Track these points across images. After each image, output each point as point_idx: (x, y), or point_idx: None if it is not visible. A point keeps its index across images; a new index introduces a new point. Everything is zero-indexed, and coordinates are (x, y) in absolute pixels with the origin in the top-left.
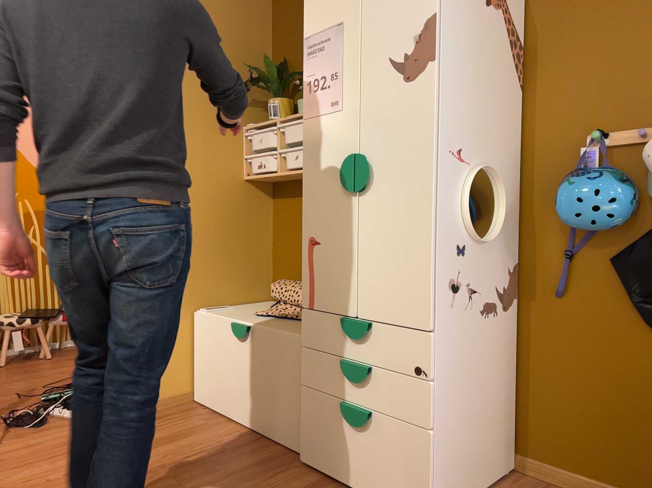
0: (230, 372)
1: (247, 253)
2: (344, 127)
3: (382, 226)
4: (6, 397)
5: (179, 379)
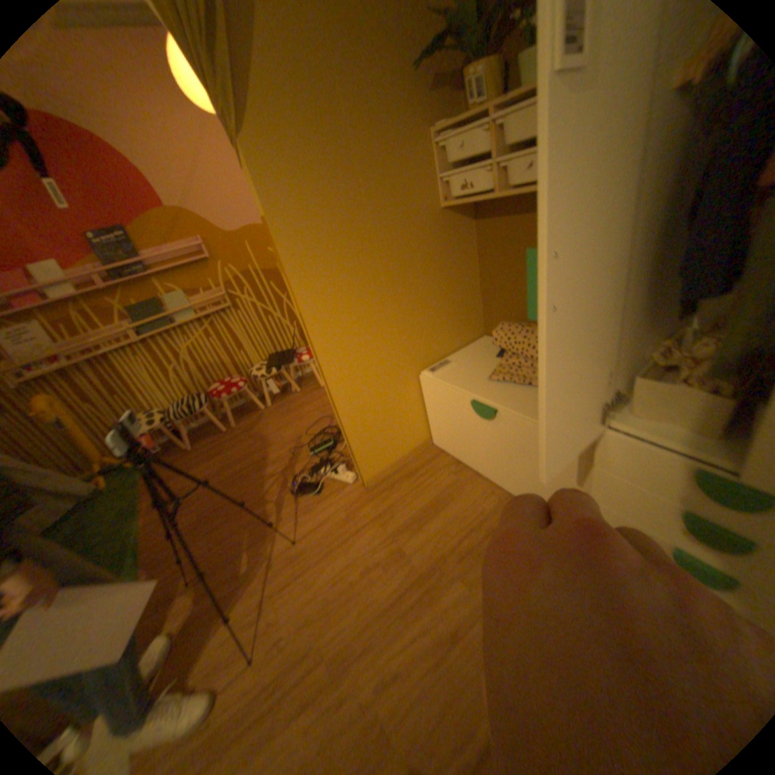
0: (473, 438)
1: (457, 294)
2: None
3: None
4: (283, 448)
5: (418, 430)
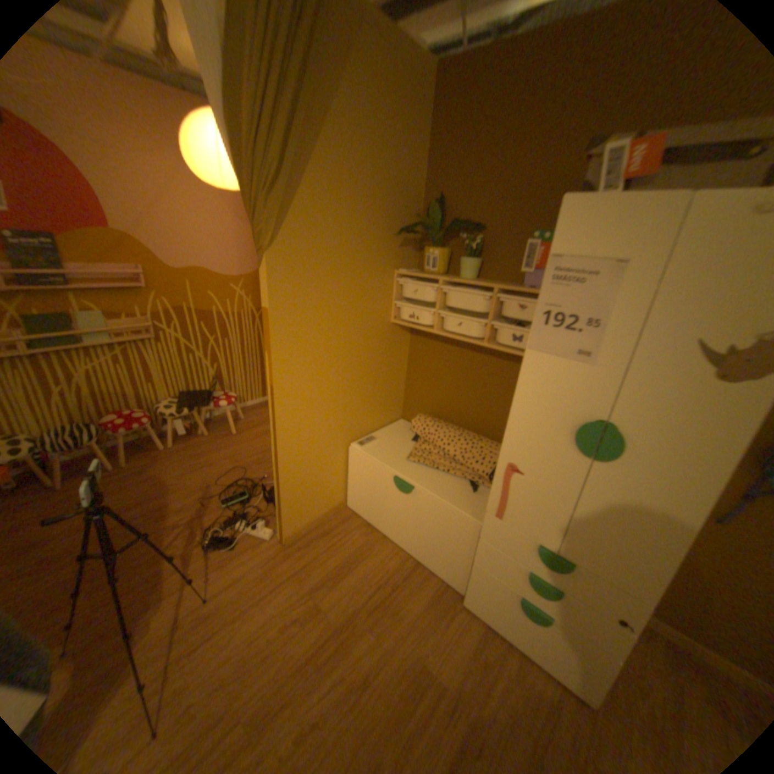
0: (388, 507)
1: (388, 386)
2: (590, 385)
3: (617, 501)
4: (190, 500)
5: (337, 495)
